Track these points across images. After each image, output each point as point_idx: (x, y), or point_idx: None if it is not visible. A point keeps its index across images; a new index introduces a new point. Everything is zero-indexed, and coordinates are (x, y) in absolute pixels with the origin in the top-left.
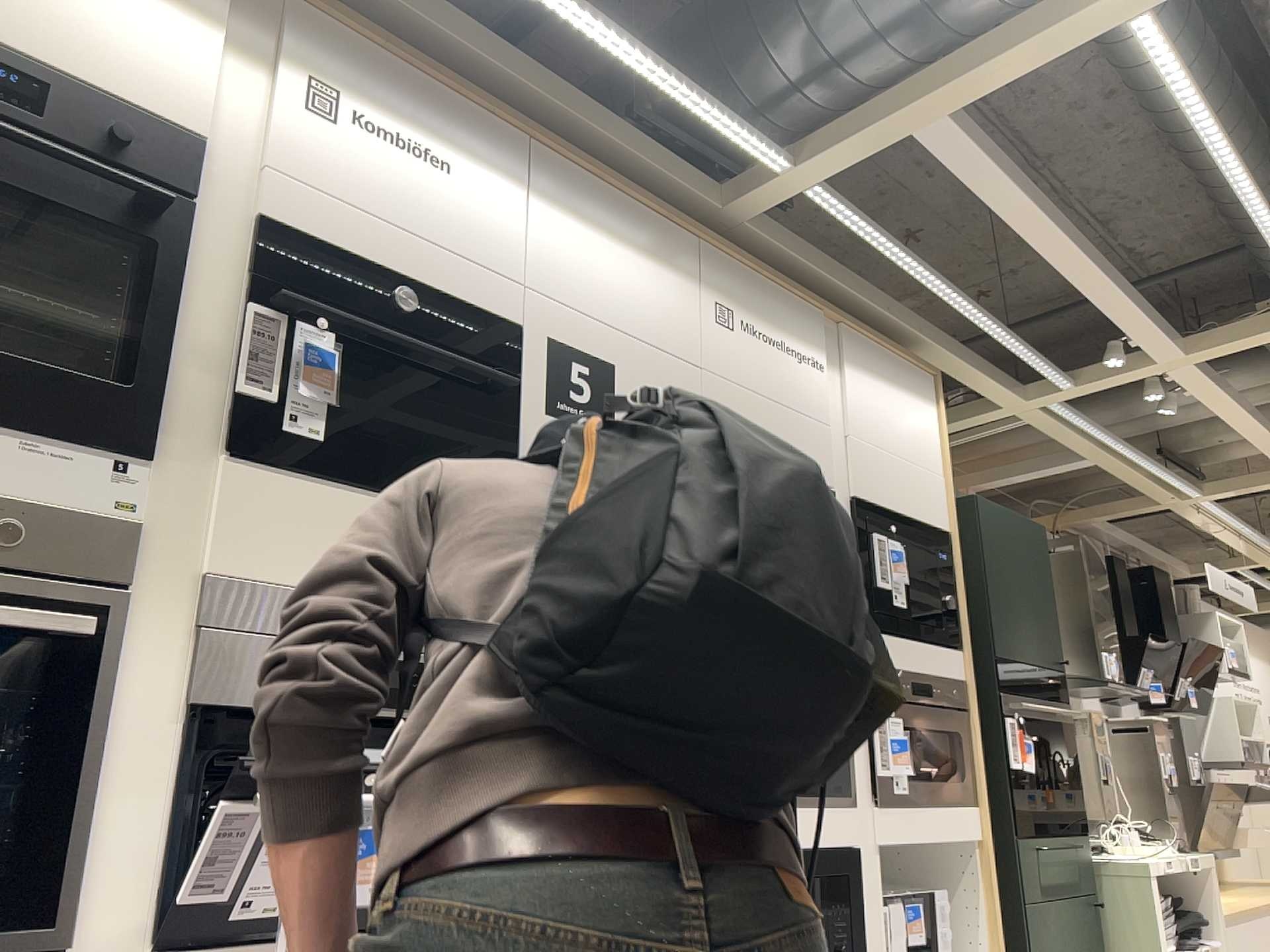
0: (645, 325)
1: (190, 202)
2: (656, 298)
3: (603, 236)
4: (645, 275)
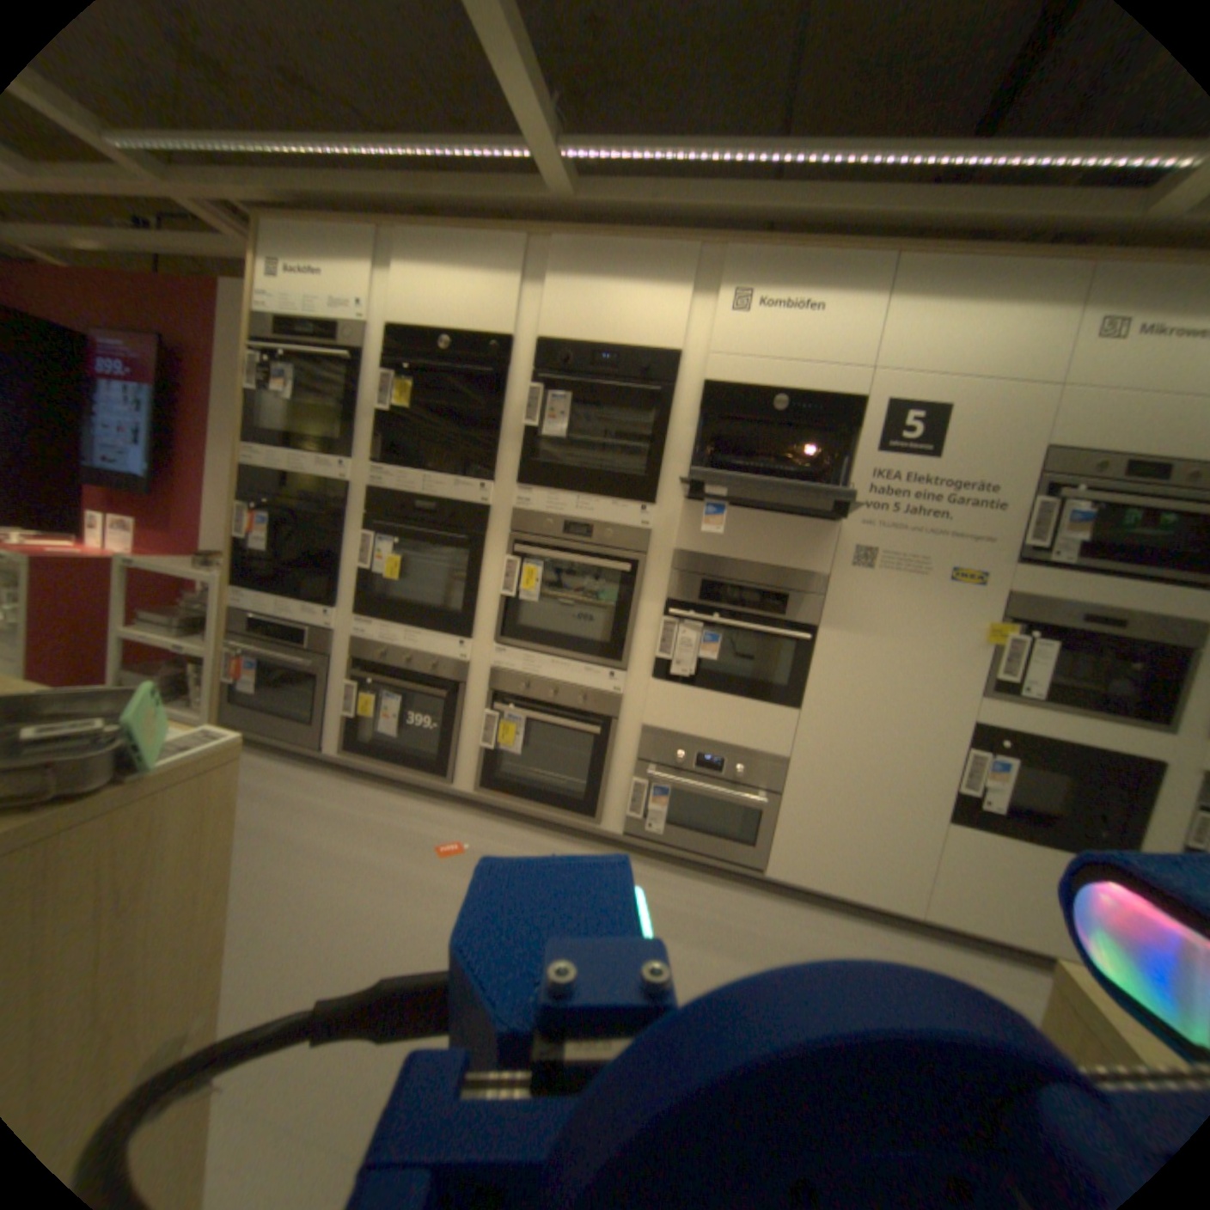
0: (1001, 359)
1: (668, 378)
2: (1022, 330)
3: (964, 295)
4: (1012, 314)
